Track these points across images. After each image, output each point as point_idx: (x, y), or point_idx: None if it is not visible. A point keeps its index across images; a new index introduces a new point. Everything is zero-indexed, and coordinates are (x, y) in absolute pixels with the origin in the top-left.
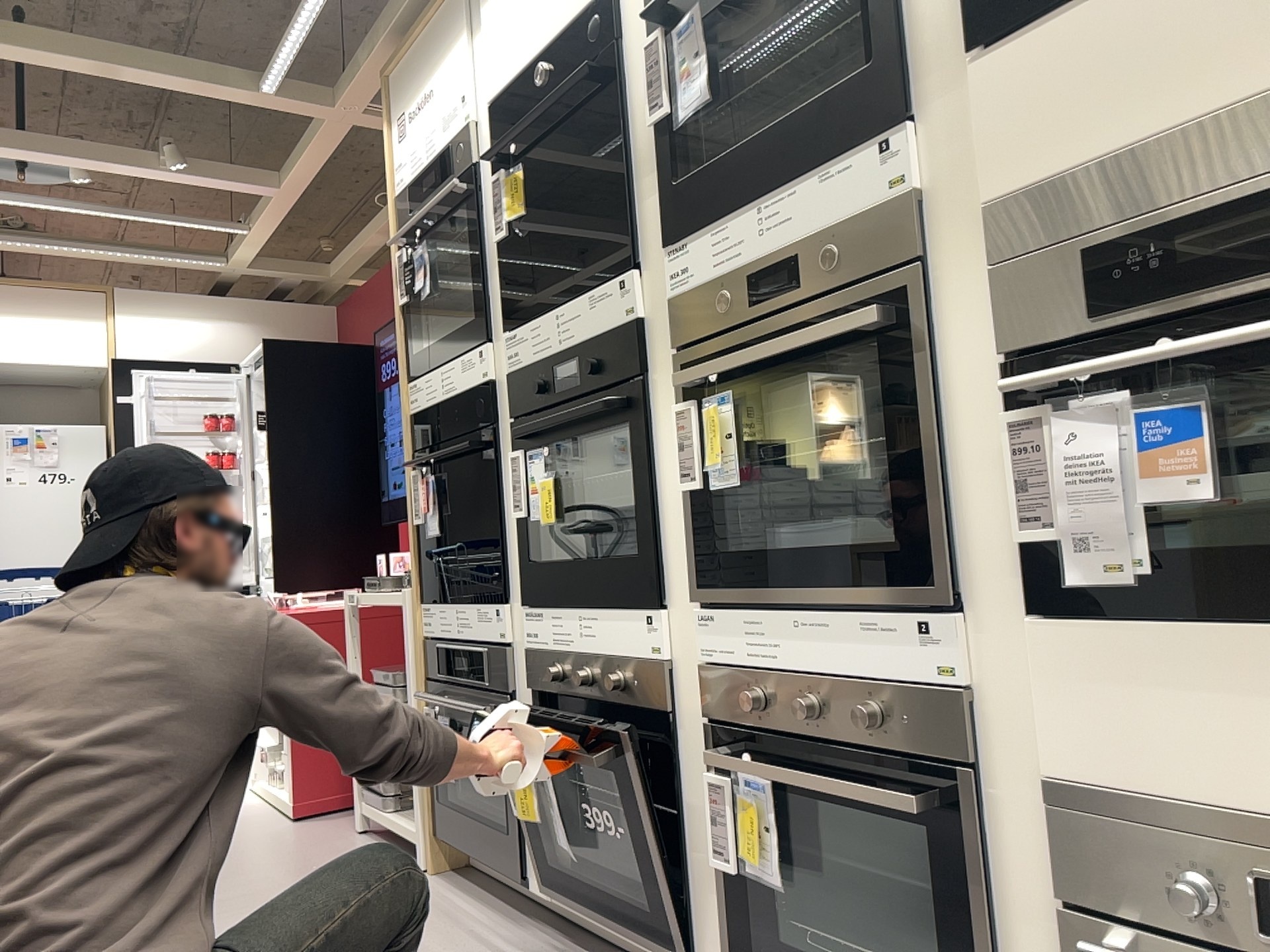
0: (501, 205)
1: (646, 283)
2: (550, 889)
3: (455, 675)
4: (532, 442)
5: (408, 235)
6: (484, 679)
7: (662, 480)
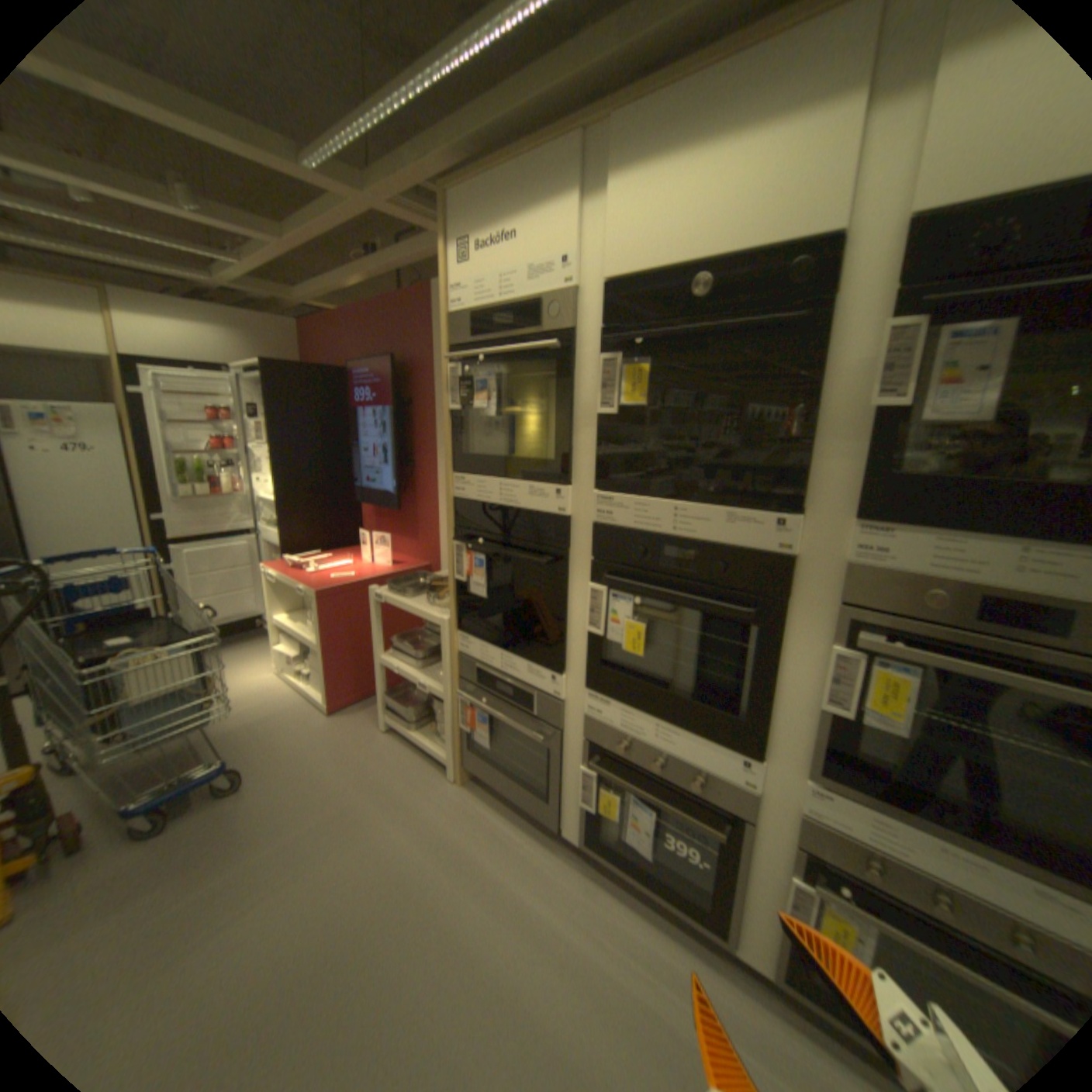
0: (614, 385)
1: (810, 530)
2: (588, 848)
3: (497, 692)
4: (621, 588)
5: (464, 353)
6: (532, 710)
7: (786, 680)
